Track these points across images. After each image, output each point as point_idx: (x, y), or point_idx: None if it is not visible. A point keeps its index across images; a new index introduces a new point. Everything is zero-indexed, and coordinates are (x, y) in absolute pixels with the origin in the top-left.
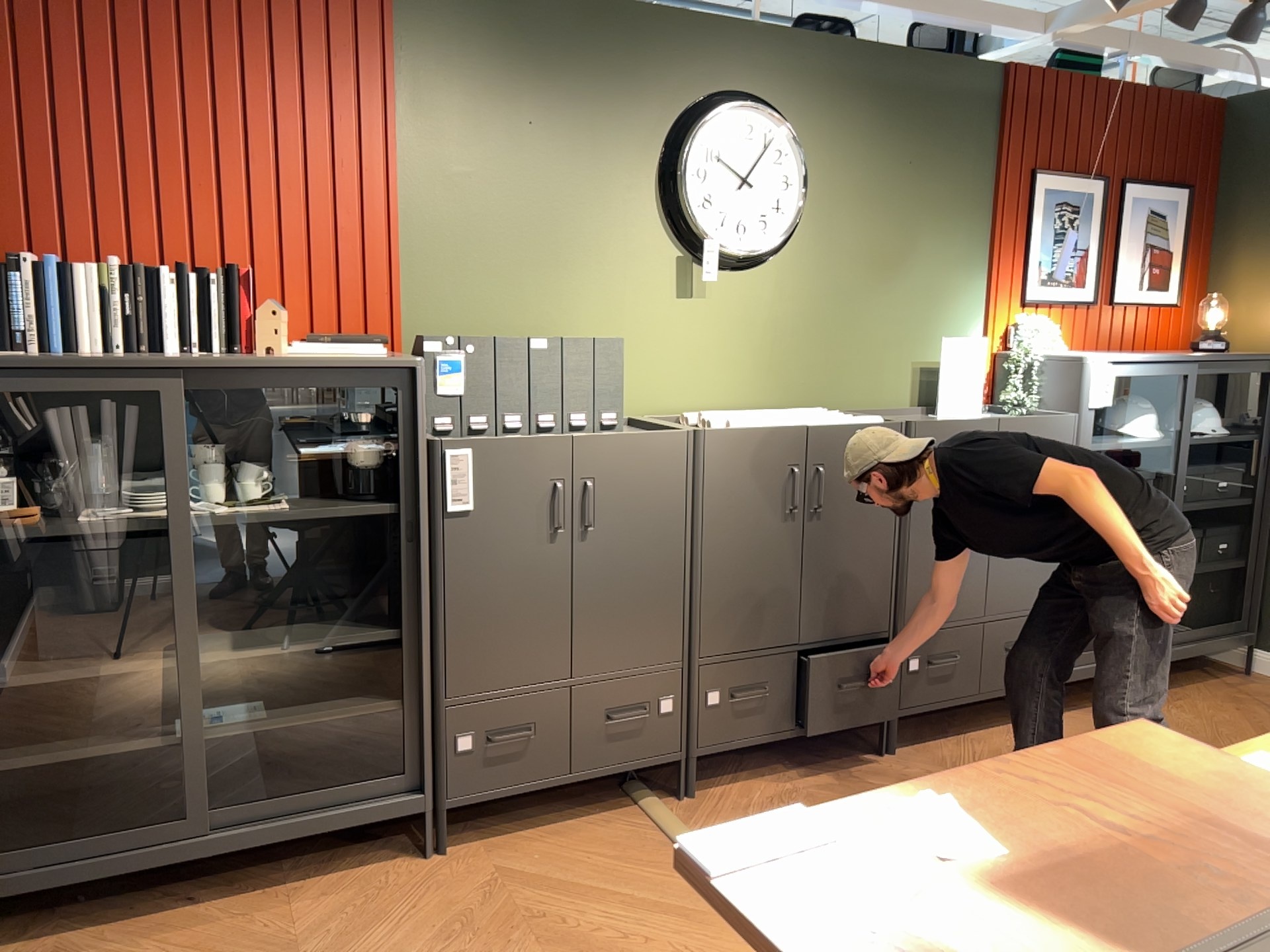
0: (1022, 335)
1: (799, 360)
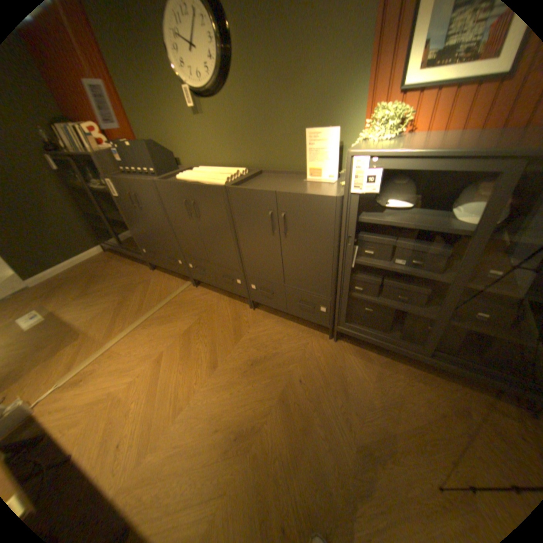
0: (371, 122)
1: (247, 143)
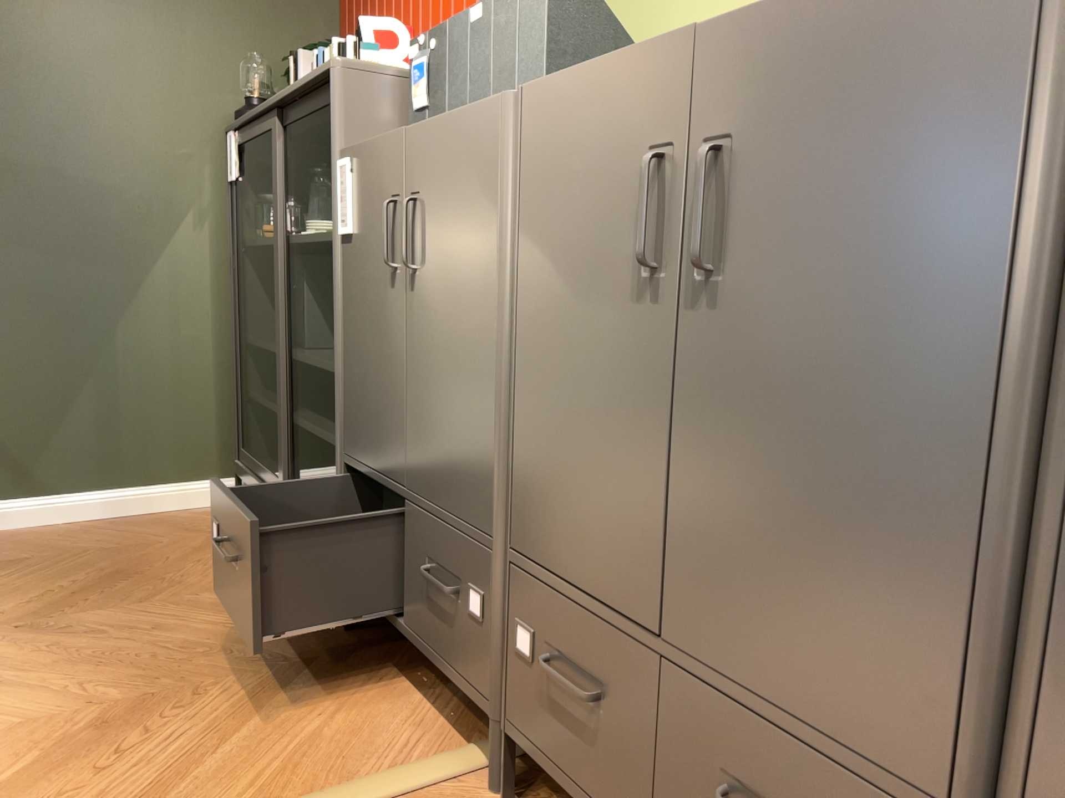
0: None
1: None
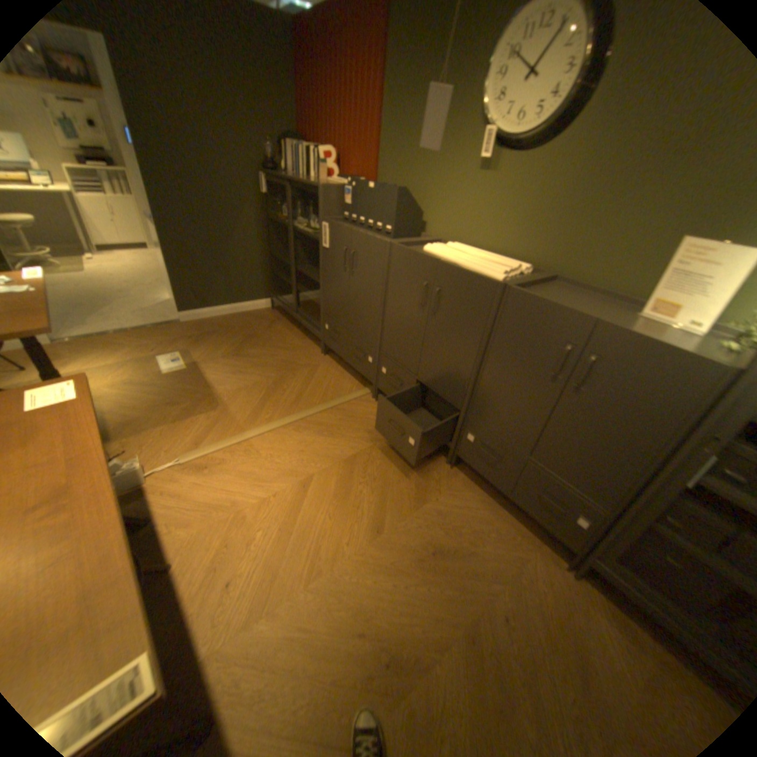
0: None
1: (548, 228)
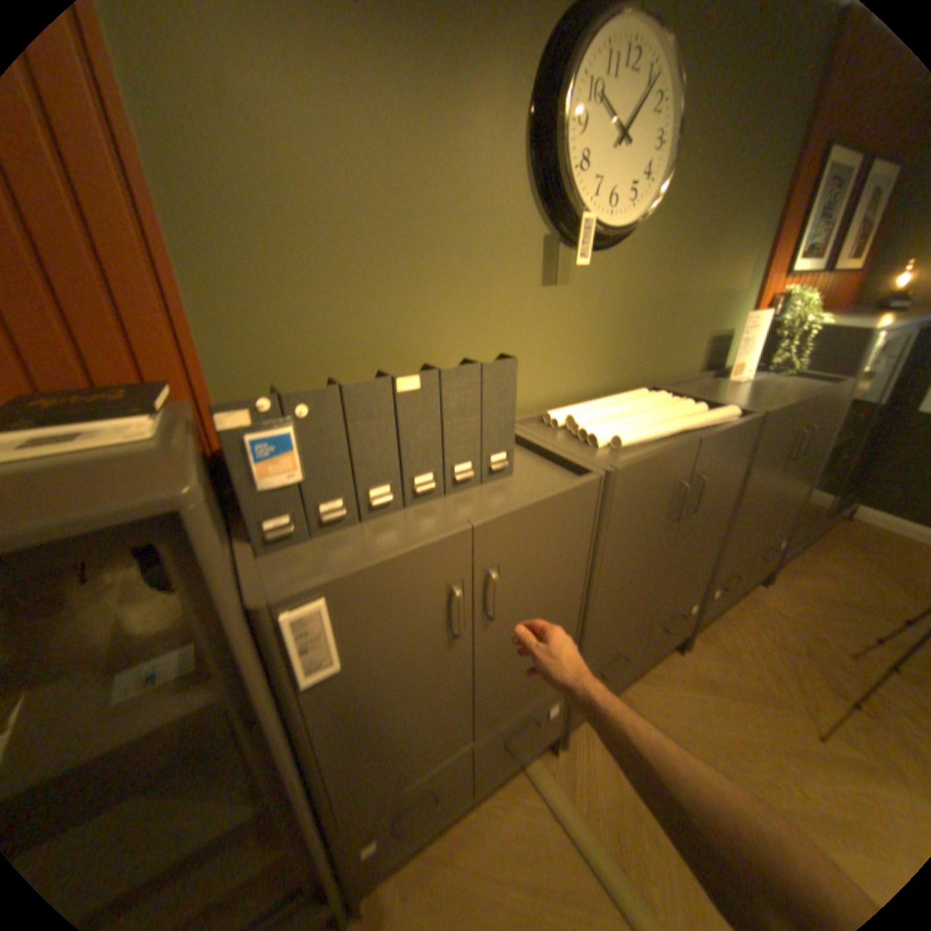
0: (795, 303)
1: (634, 342)
